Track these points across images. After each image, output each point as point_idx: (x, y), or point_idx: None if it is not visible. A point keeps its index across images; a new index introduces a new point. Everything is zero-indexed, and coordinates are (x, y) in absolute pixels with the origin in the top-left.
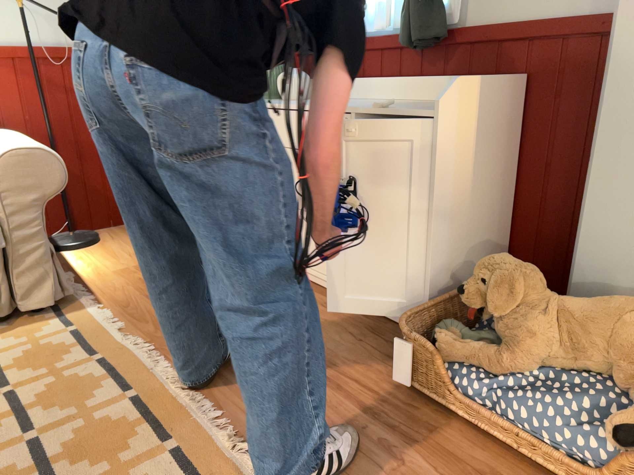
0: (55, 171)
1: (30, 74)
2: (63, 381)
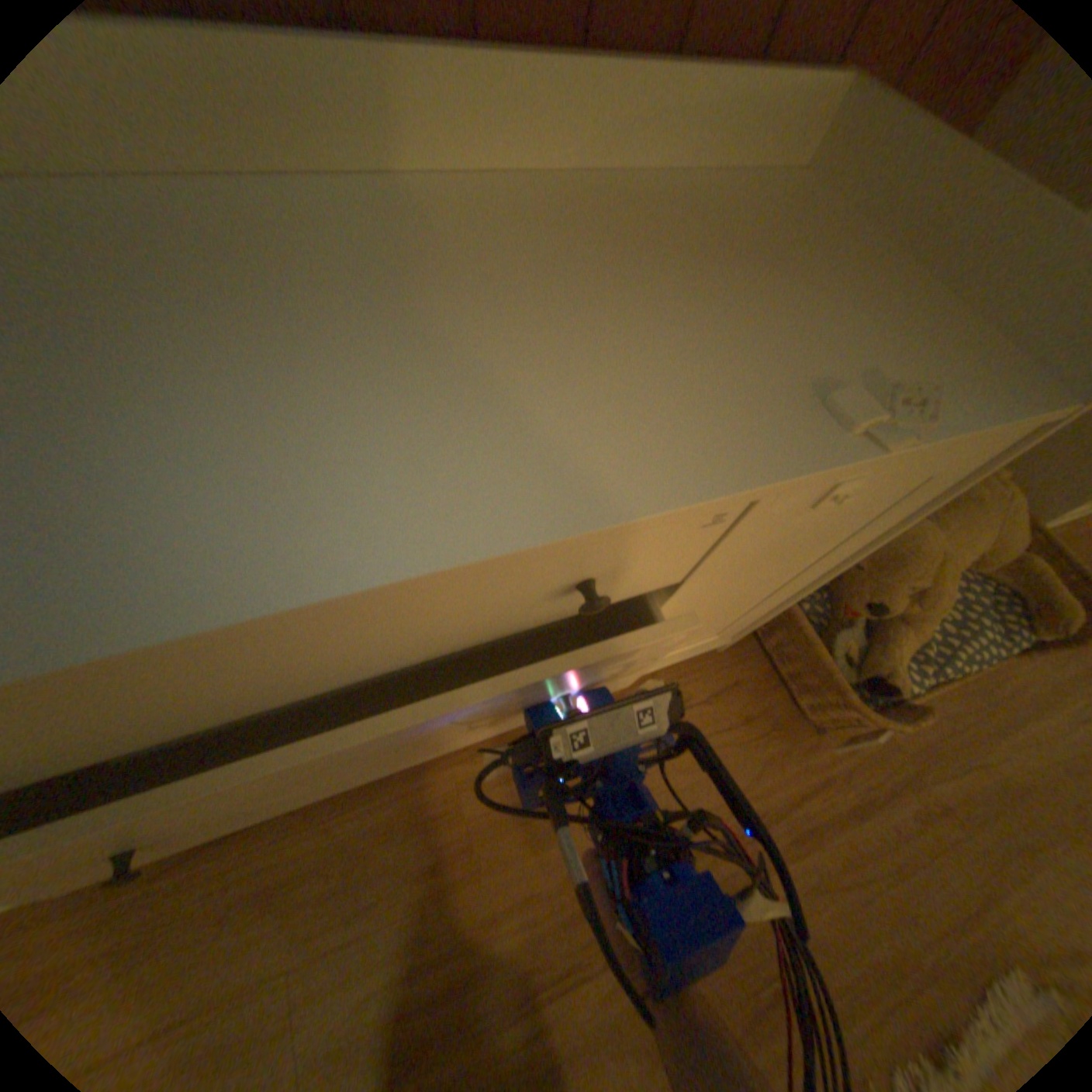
0: None
1: None
2: None
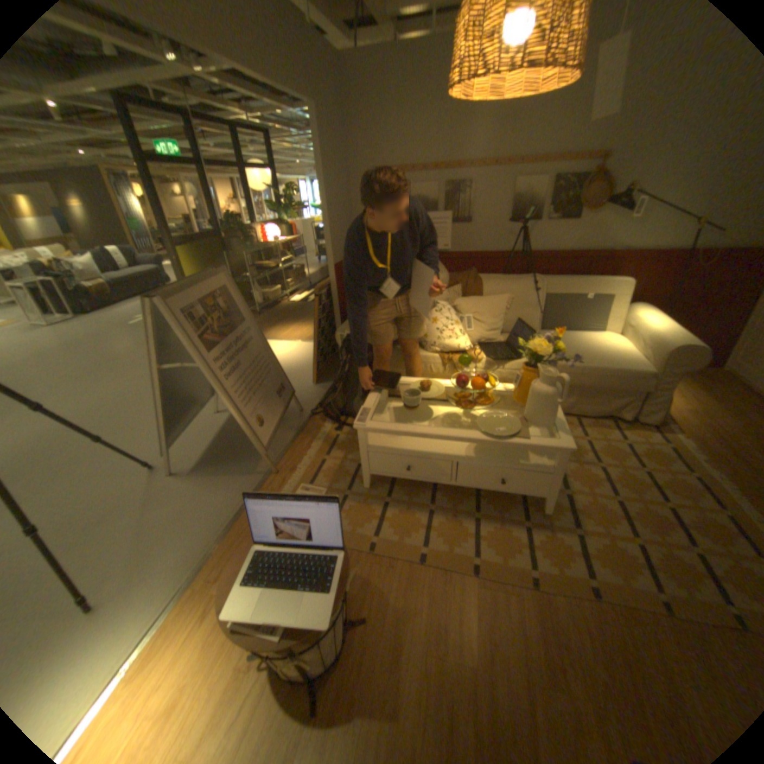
0: (704, 359)
1: (674, 266)
2: (679, 481)
